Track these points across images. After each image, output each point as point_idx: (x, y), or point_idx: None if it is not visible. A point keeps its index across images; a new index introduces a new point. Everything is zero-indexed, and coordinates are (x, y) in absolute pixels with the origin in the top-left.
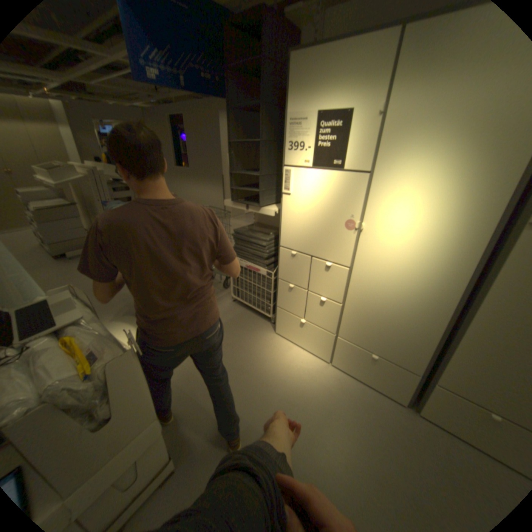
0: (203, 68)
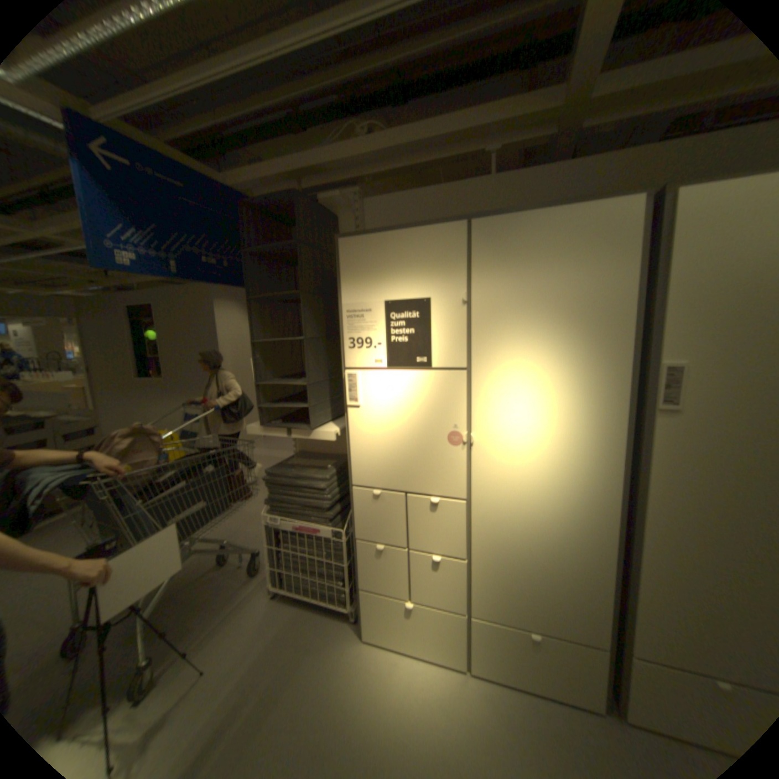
0: (205, 251)
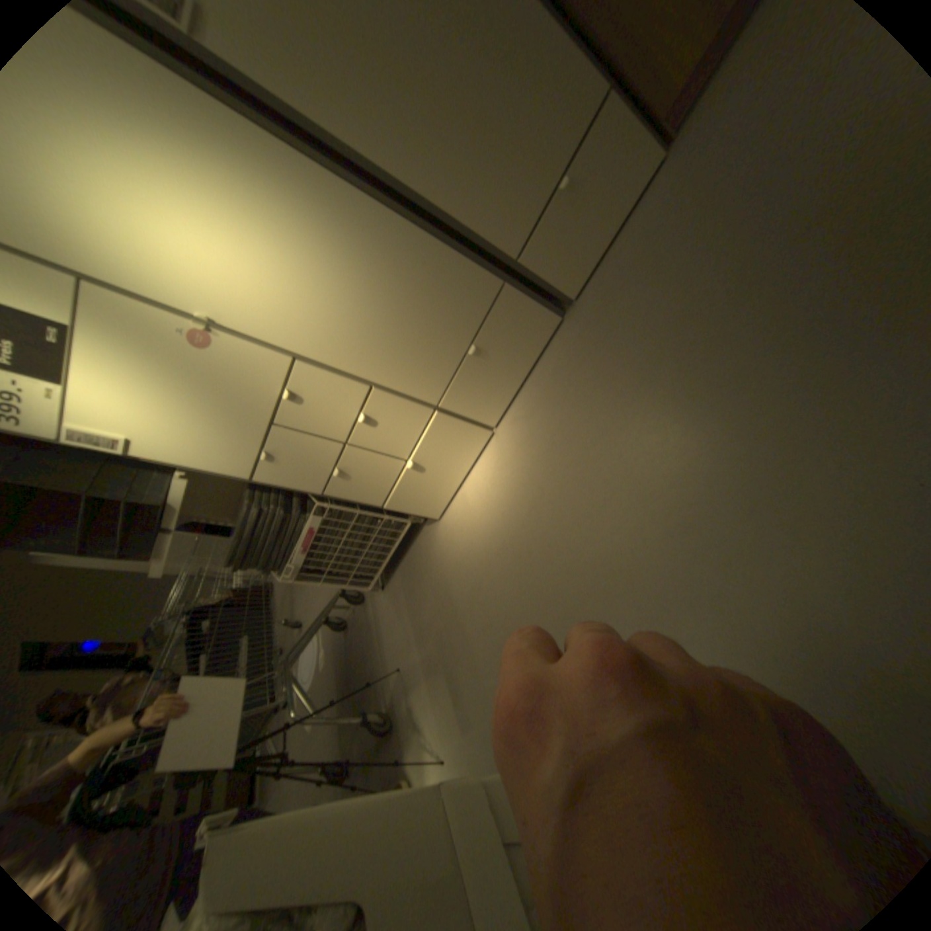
0: None
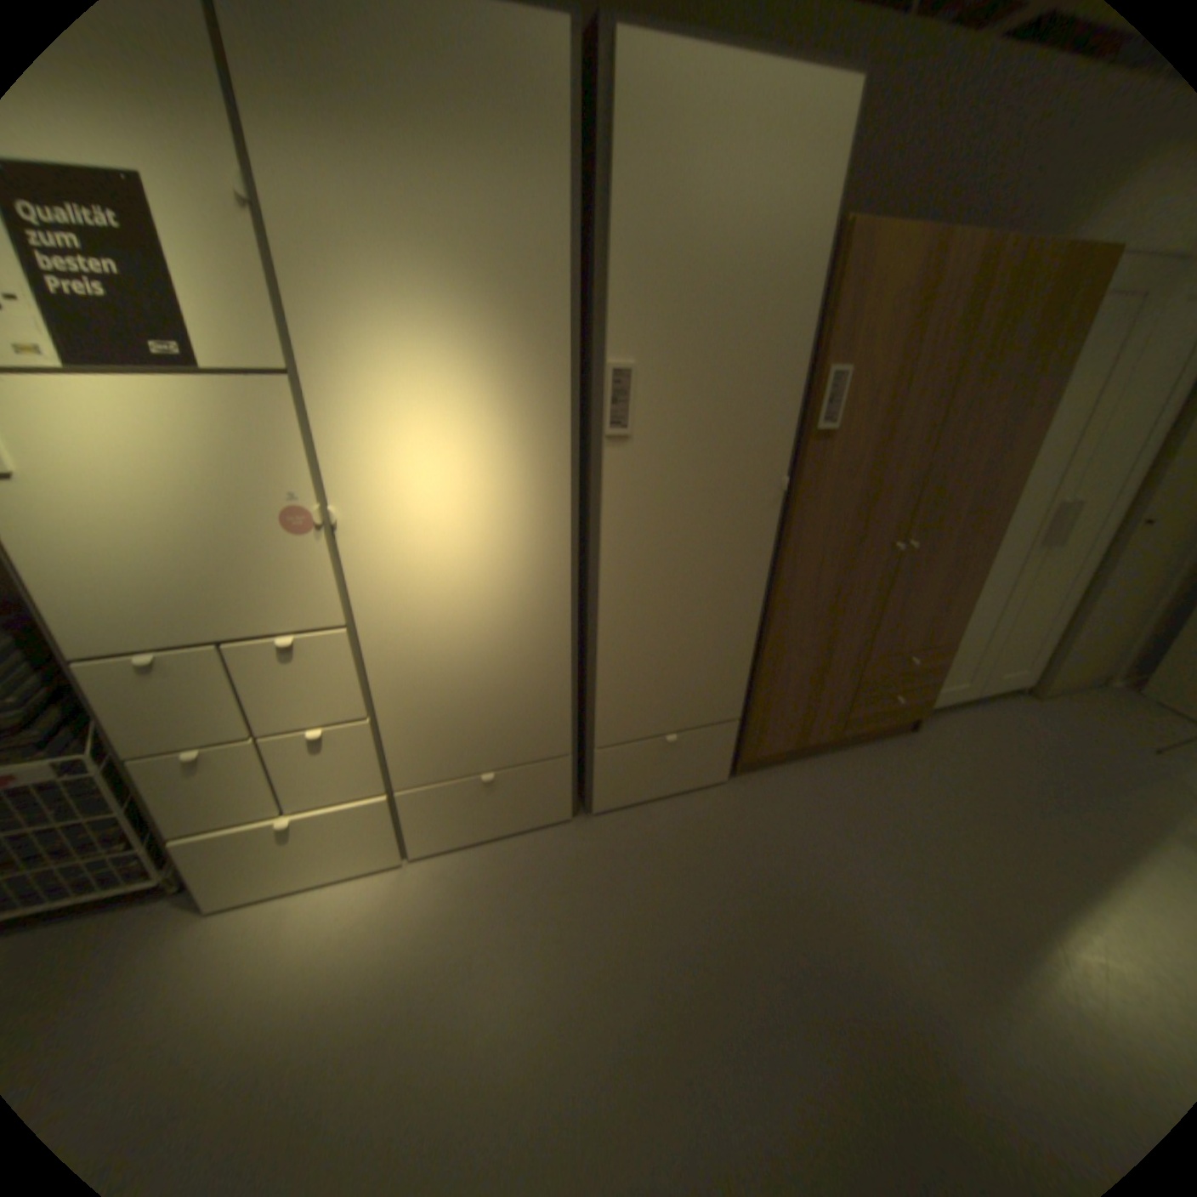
0: None
